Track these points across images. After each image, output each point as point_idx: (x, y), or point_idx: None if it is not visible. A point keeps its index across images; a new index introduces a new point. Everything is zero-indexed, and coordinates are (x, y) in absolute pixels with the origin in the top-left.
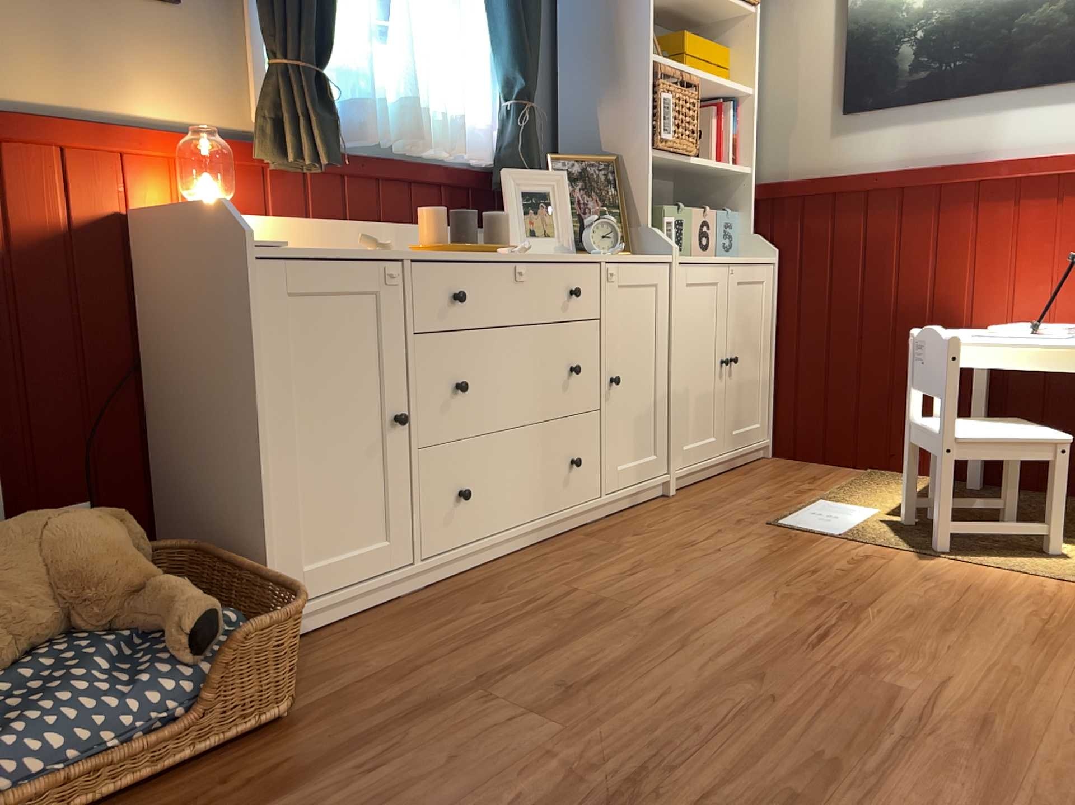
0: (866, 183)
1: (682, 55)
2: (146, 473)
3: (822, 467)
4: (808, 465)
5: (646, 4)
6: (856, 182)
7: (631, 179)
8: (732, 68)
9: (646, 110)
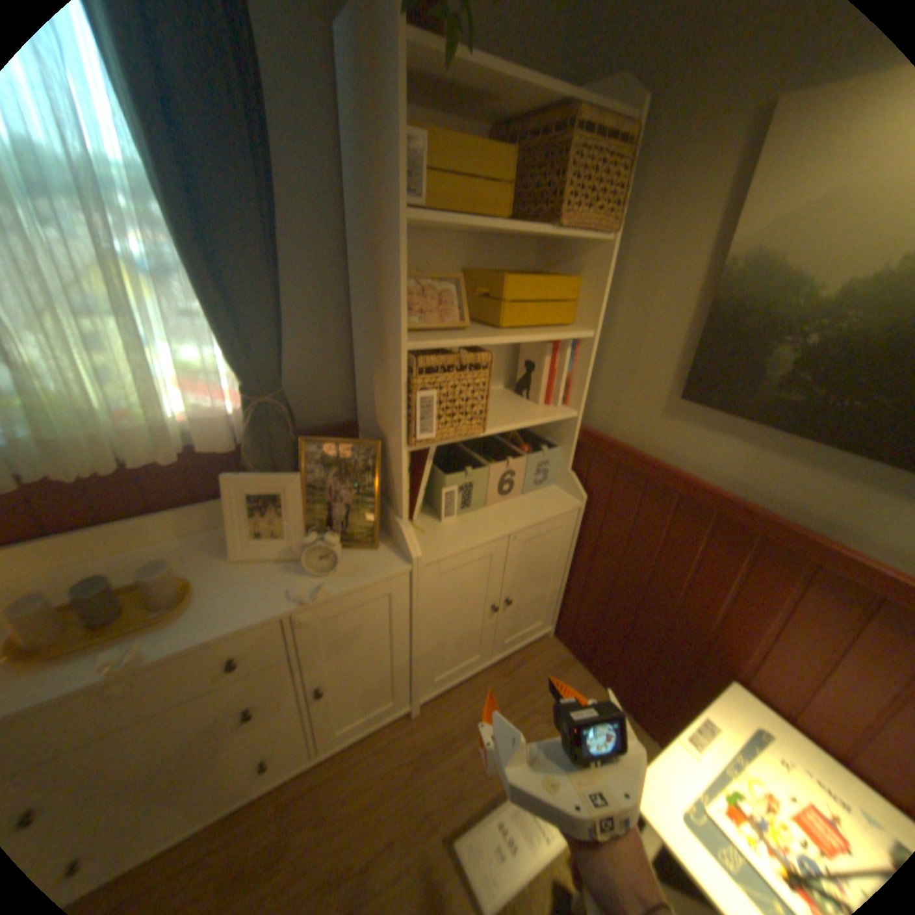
0: (685, 487)
1: (500, 303)
2: None
3: (582, 680)
4: (573, 671)
5: (399, 282)
6: (673, 481)
7: (393, 468)
8: (580, 300)
9: (401, 409)
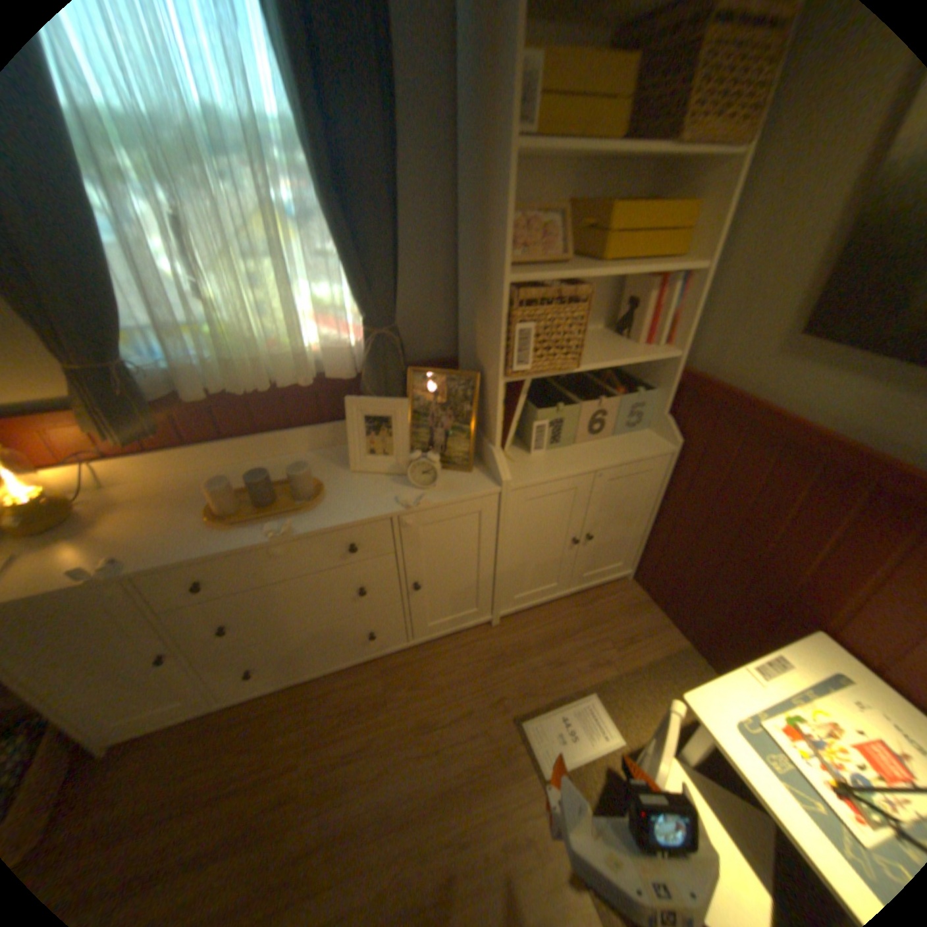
0: (793, 430)
1: (607, 232)
2: None
3: (658, 621)
4: (649, 611)
5: (506, 212)
6: (781, 423)
7: (489, 398)
8: (698, 226)
9: (501, 339)
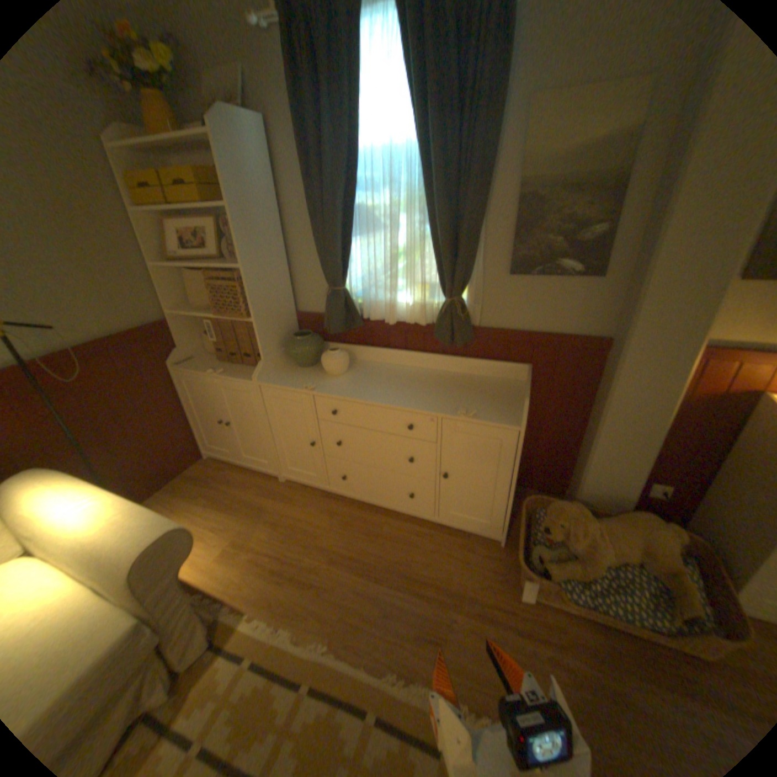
0: None
1: None
2: (705, 489)
3: None
4: None
5: None
6: None
7: None
8: None
9: None
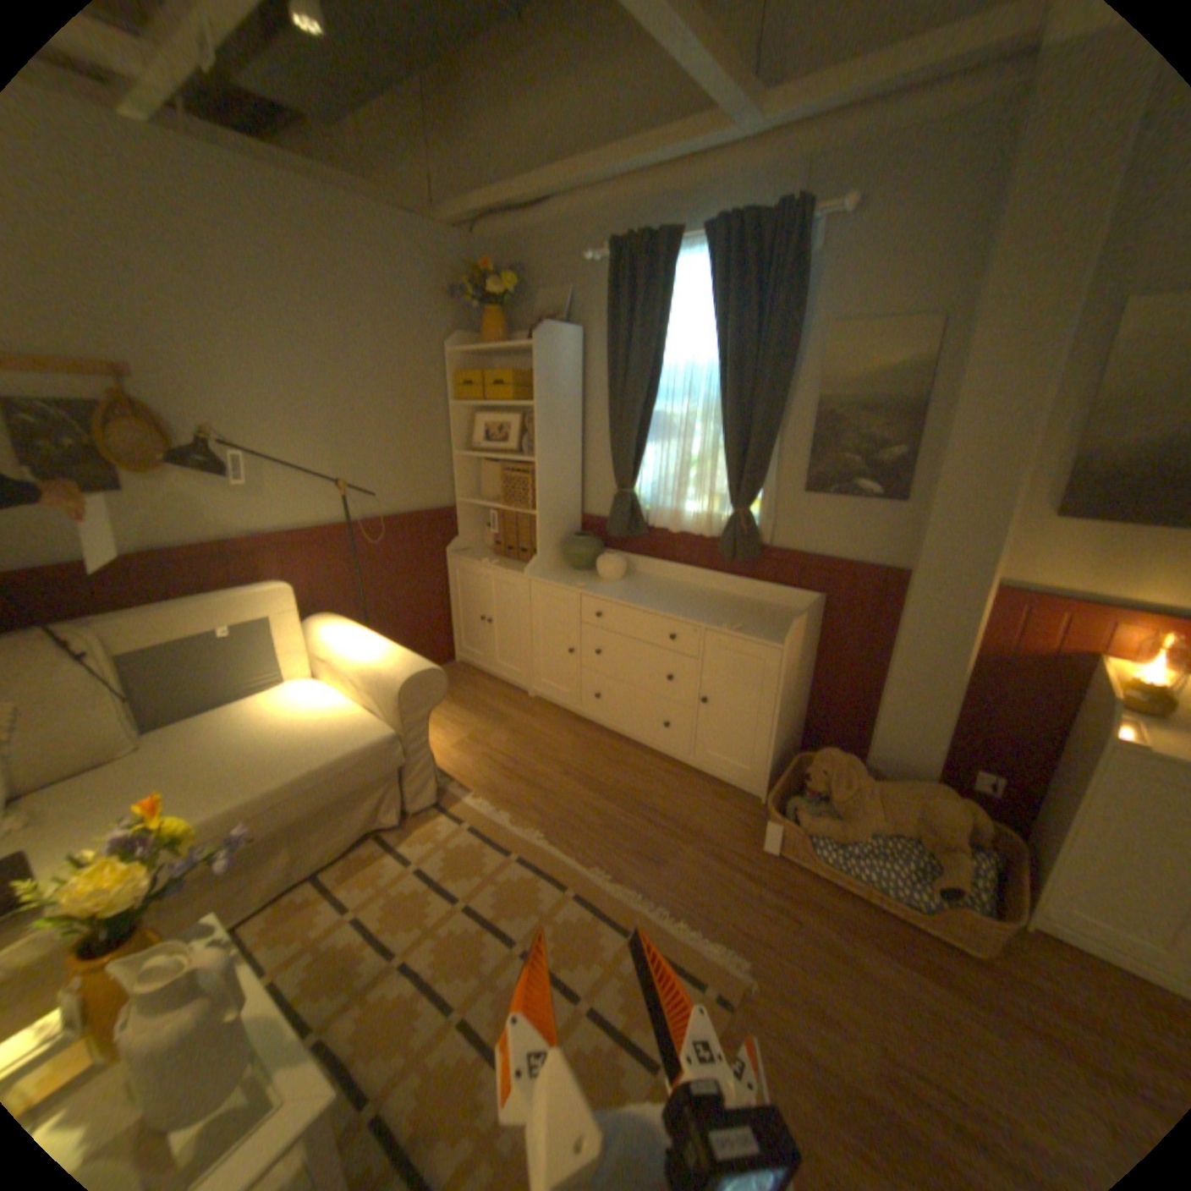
0: None
1: None
2: (1047, 787)
3: None
4: None
5: None
6: None
7: None
8: None
9: None
